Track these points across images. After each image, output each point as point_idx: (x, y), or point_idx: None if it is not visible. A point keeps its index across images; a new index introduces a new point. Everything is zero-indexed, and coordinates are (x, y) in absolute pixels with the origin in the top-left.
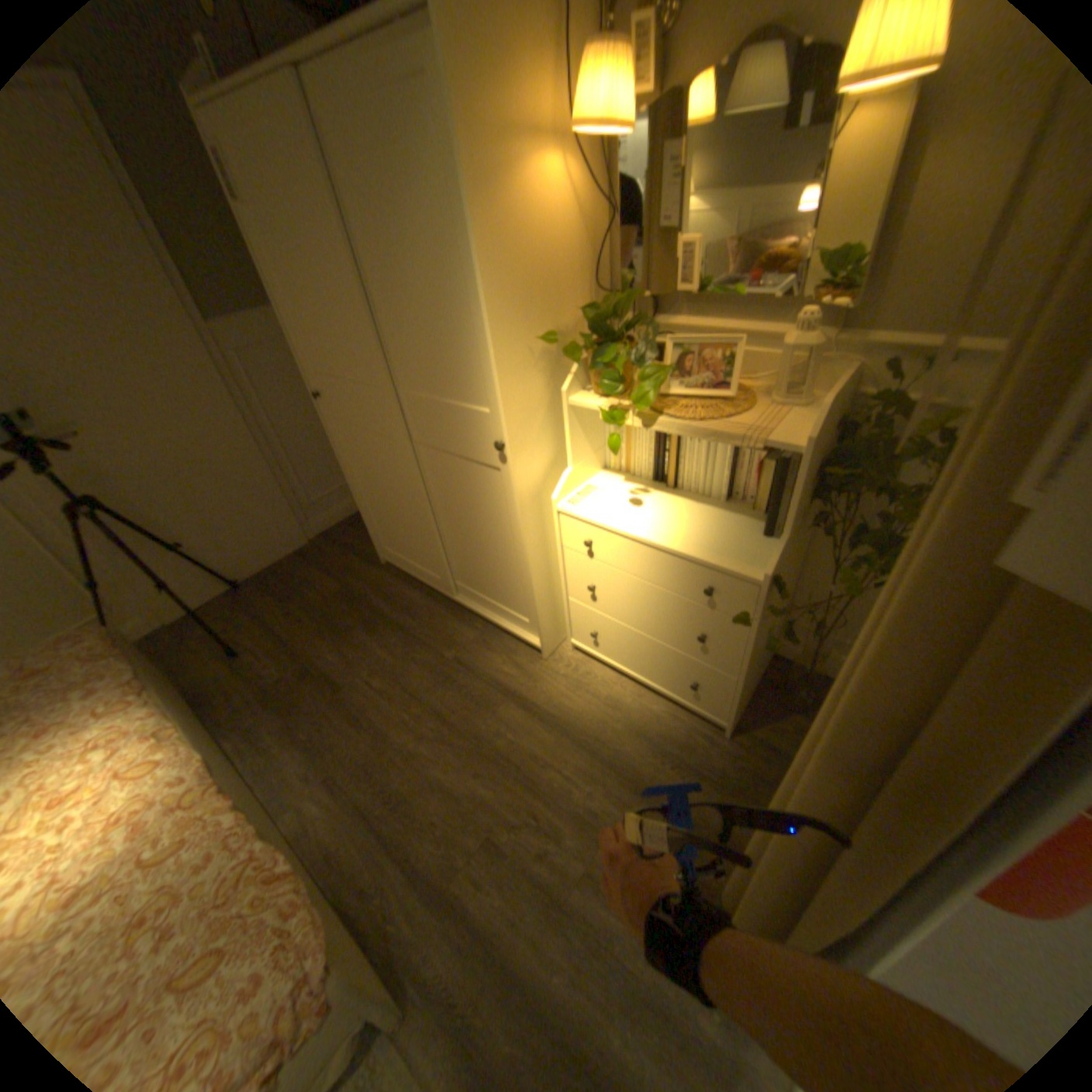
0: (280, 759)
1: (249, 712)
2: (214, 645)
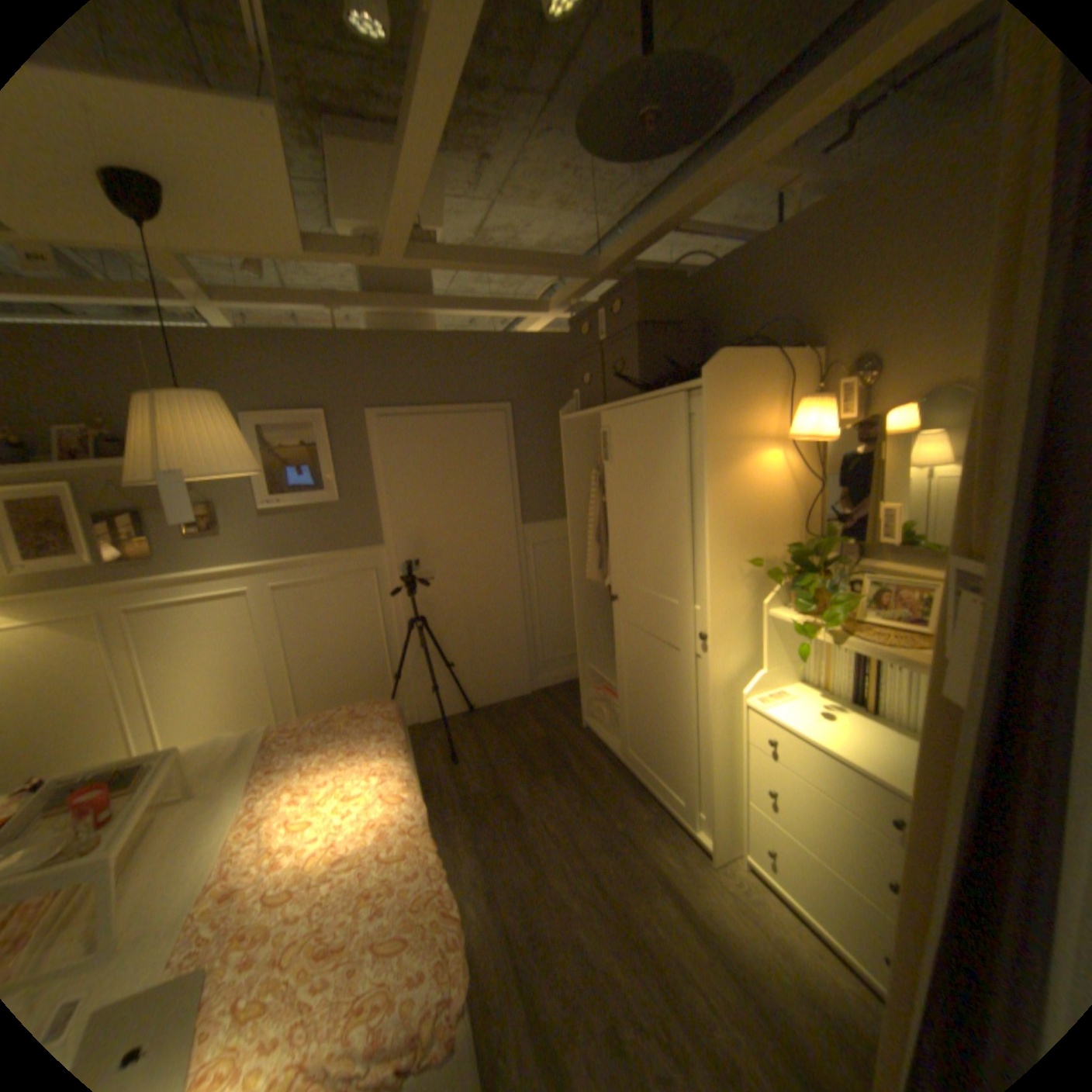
0: (462, 859)
1: (452, 811)
2: (445, 750)
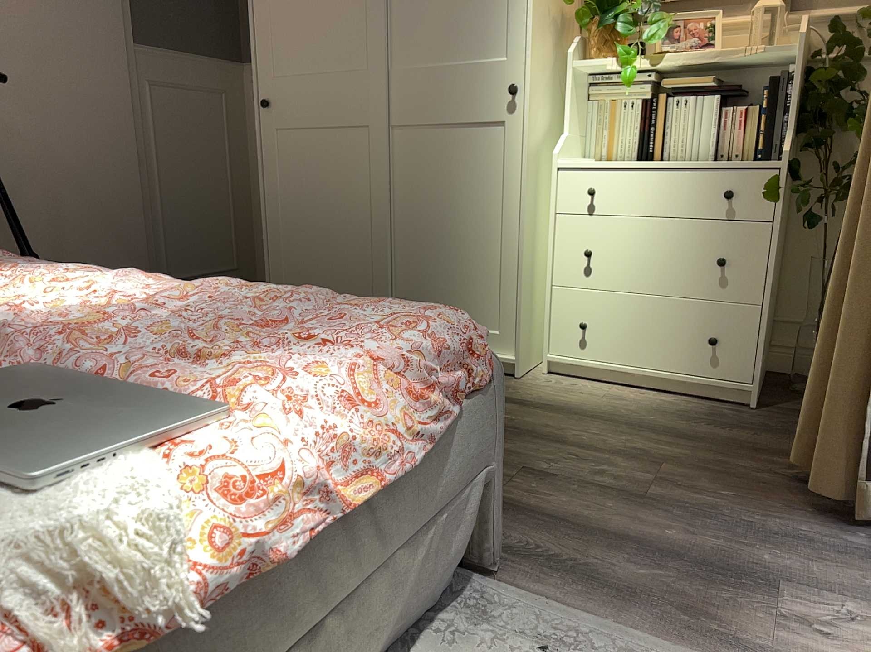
0: None
1: None
2: None
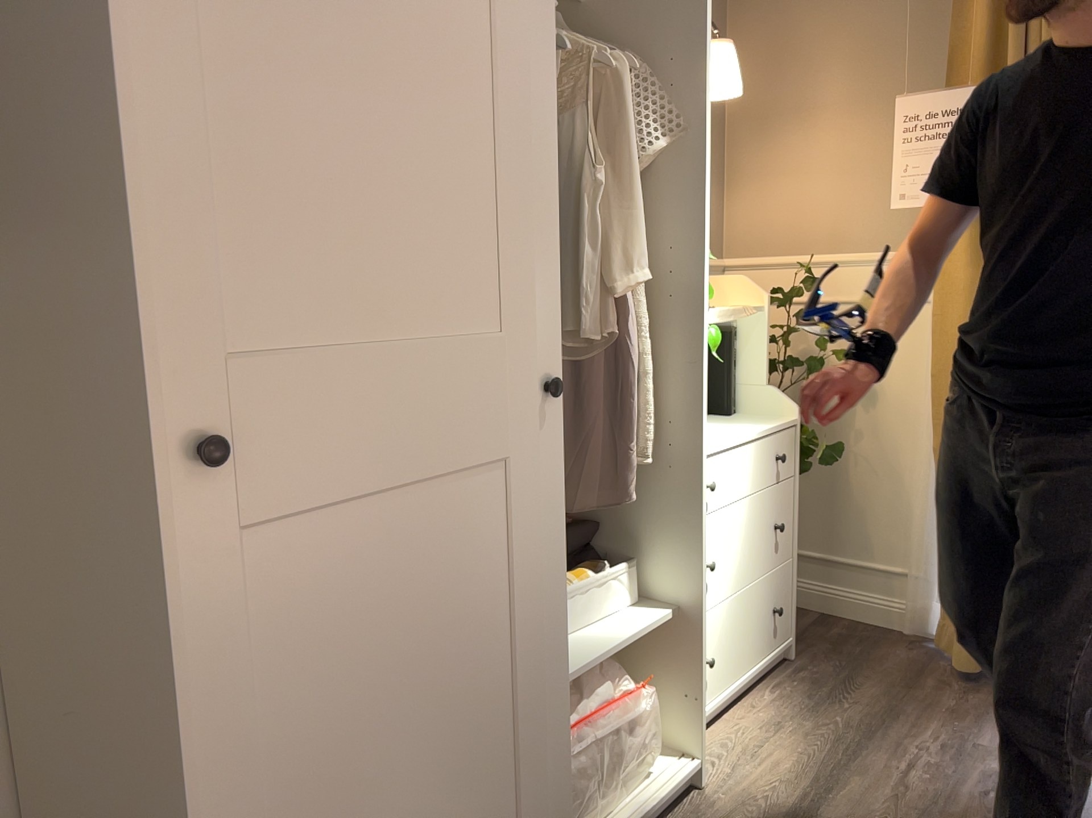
0: None
1: None
2: None
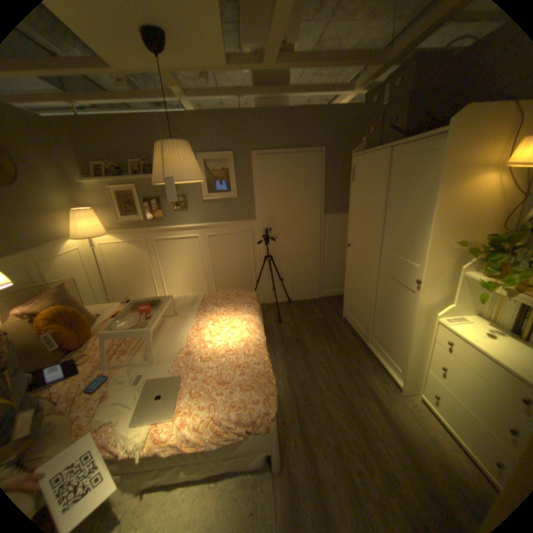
0: (279, 362)
1: (277, 342)
2: (276, 316)
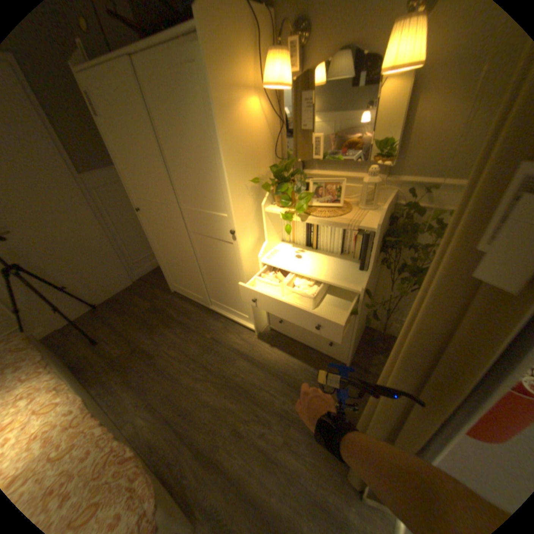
0: (122, 396)
1: (104, 373)
2: (83, 339)
